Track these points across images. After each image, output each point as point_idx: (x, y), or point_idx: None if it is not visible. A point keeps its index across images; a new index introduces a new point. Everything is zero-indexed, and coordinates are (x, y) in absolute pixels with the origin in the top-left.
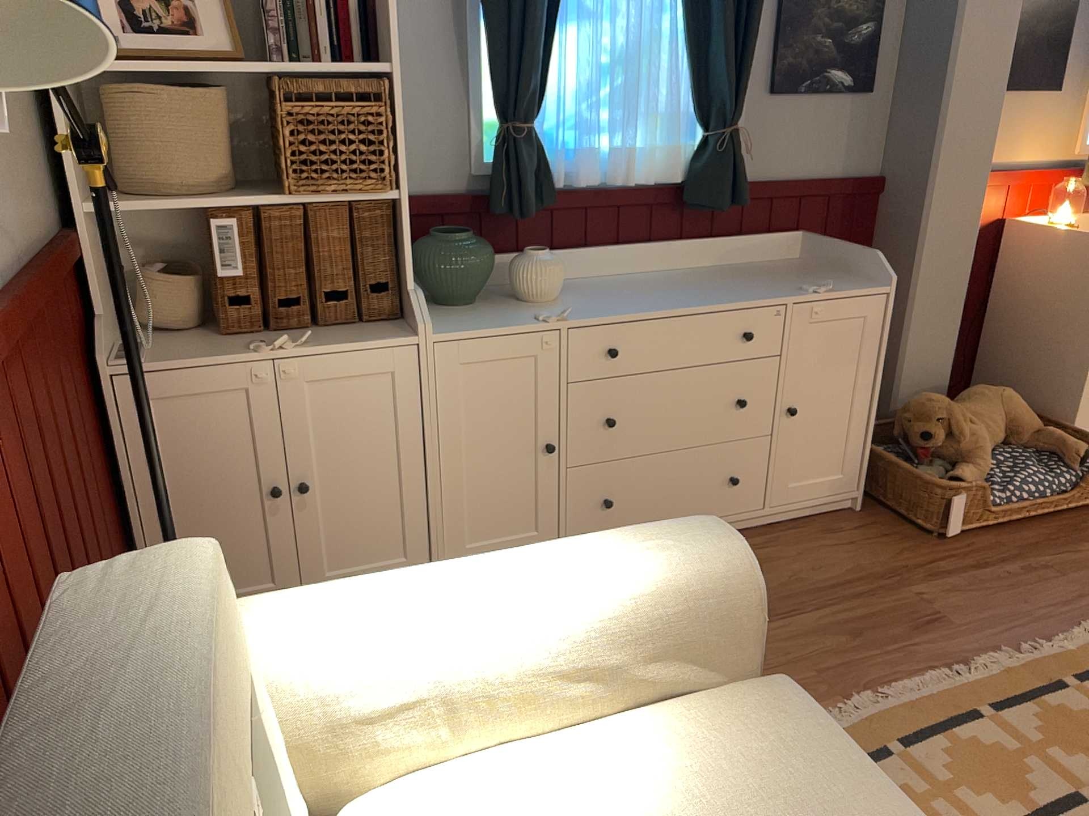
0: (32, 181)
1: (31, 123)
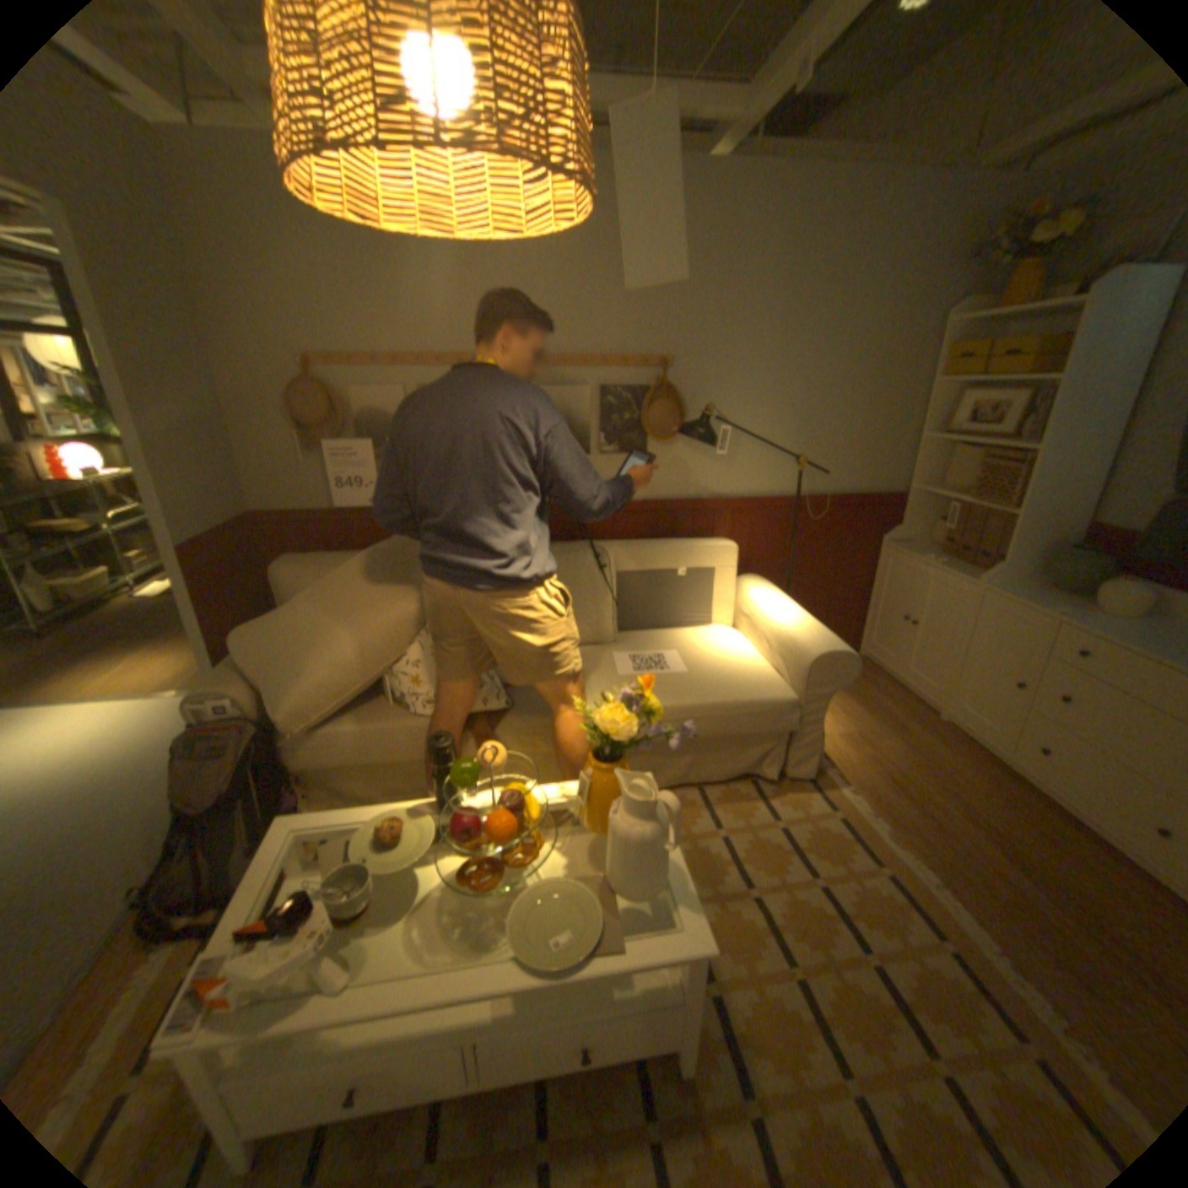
0: (885, 471)
1: (905, 452)
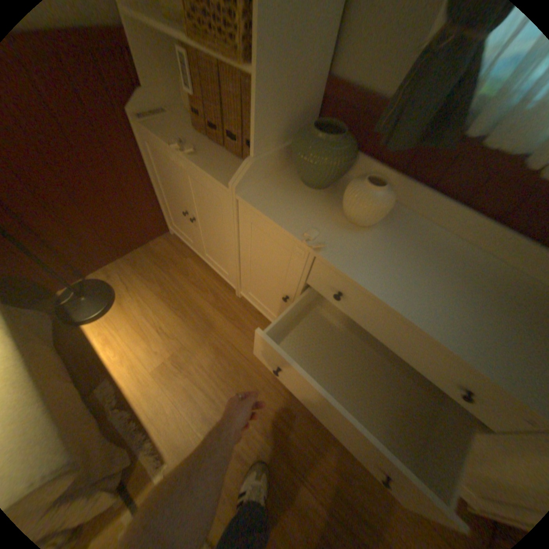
0: None
1: None
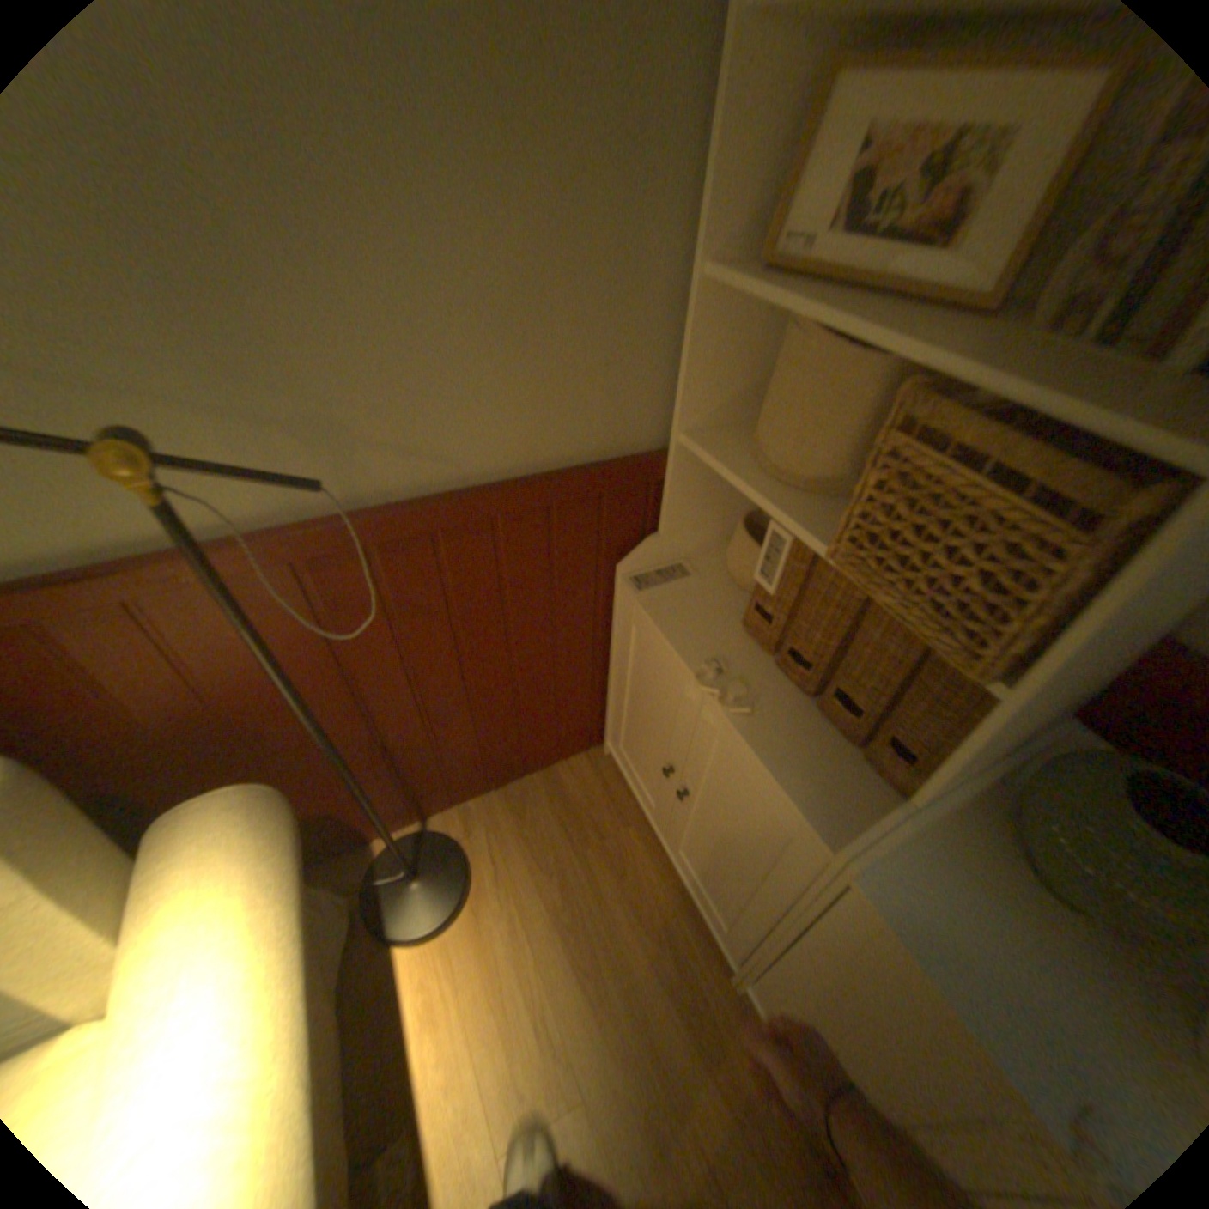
0: (600, 396)
1: (656, 328)
